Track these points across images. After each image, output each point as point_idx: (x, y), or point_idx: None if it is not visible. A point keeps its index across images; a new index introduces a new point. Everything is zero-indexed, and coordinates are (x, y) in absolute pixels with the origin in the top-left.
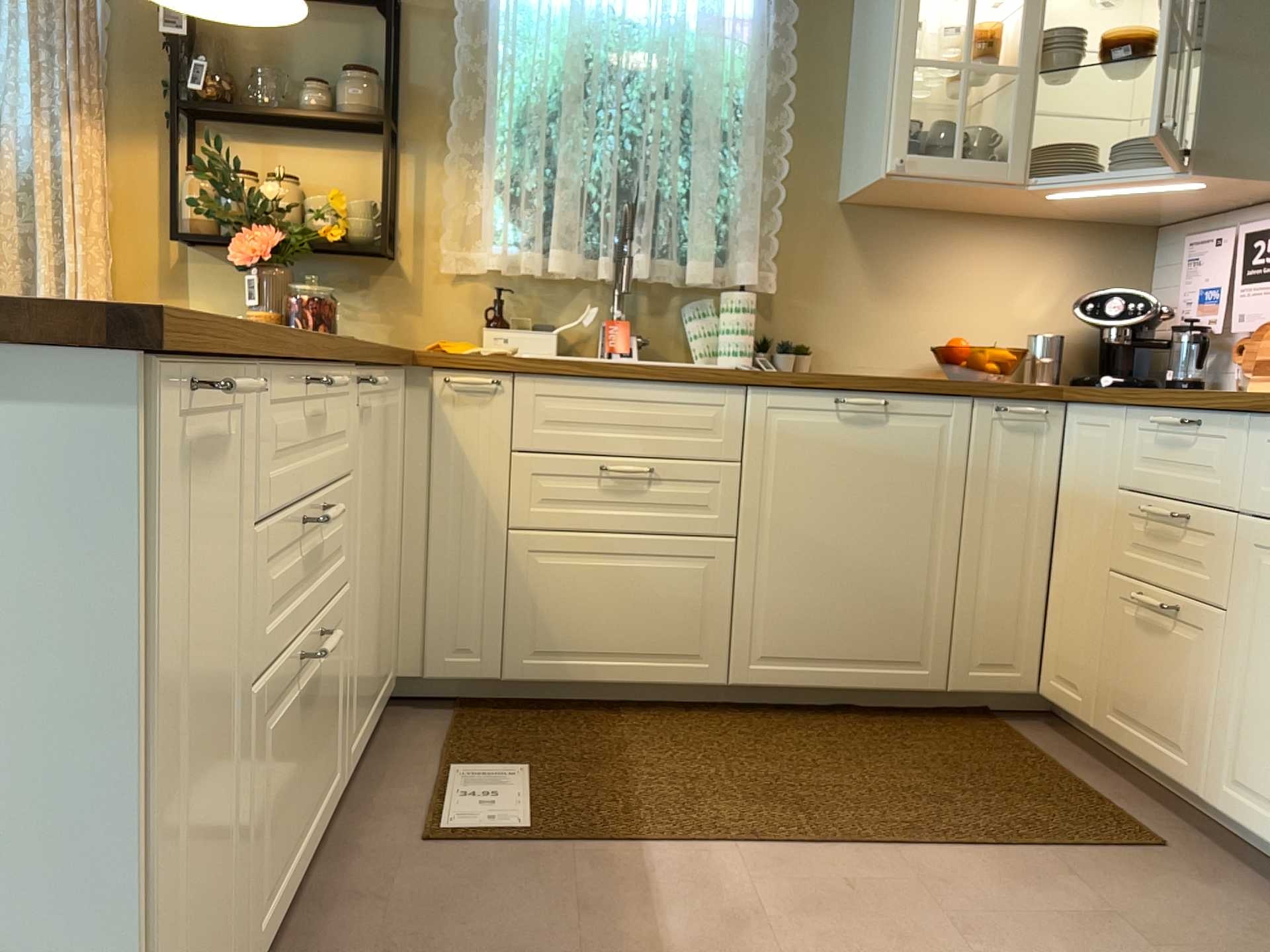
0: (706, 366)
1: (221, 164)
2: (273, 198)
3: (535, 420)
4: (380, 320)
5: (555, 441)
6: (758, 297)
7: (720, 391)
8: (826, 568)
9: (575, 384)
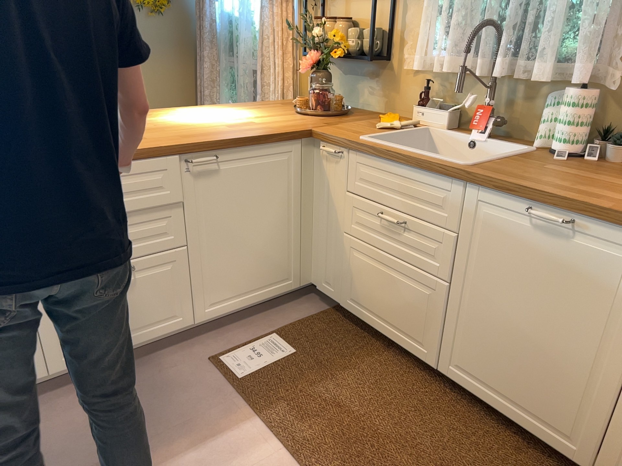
0: (533, 149)
1: (307, 18)
2: (315, 36)
3: (357, 177)
4: (380, 96)
5: (364, 191)
6: (611, 92)
7: (447, 181)
8: (504, 330)
9: (374, 160)
